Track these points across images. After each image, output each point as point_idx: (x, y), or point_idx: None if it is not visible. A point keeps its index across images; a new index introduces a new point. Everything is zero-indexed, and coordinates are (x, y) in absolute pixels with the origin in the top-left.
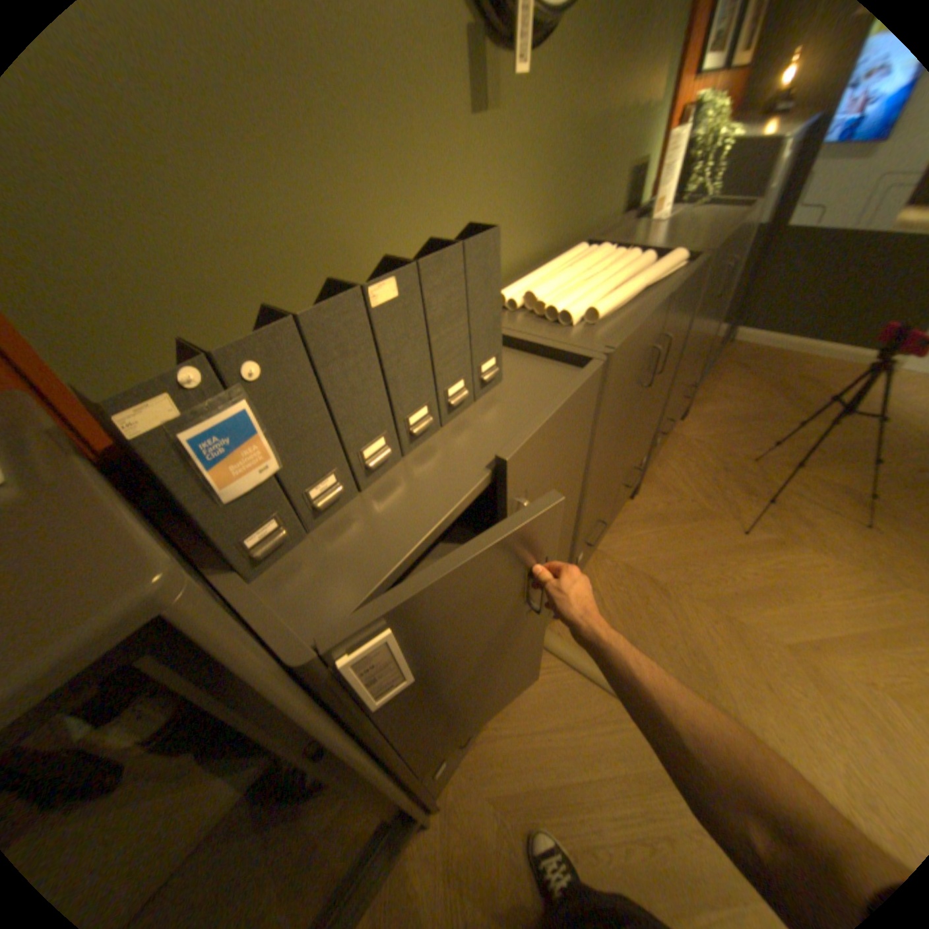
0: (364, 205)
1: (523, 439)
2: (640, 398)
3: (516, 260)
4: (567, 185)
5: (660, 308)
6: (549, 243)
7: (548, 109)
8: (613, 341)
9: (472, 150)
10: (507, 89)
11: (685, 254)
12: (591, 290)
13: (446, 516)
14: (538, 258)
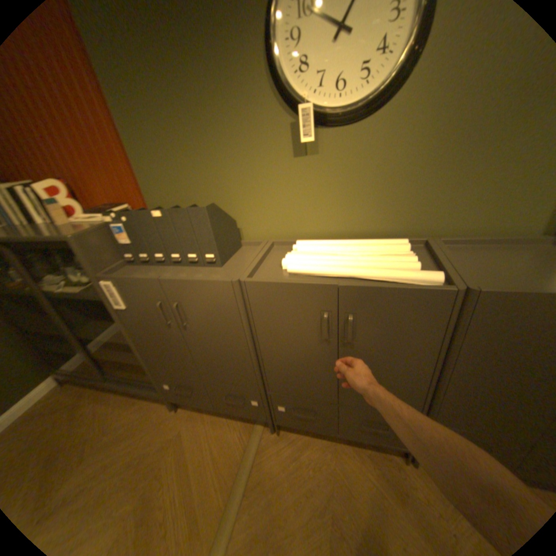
0: (230, 188)
1: (171, 278)
2: (329, 346)
3: (338, 230)
4: (408, 197)
5: (318, 287)
6: (380, 229)
7: (375, 152)
8: (253, 278)
9: (294, 172)
10: (326, 145)
11: (438, 277)
12: (317, 259)
13: (135, 276)
14: (364, 235)
